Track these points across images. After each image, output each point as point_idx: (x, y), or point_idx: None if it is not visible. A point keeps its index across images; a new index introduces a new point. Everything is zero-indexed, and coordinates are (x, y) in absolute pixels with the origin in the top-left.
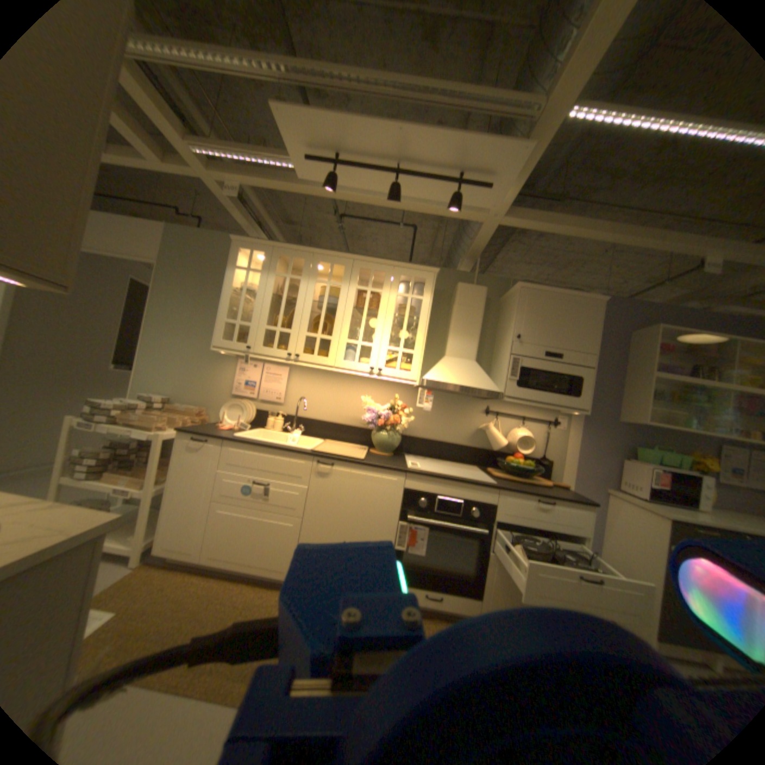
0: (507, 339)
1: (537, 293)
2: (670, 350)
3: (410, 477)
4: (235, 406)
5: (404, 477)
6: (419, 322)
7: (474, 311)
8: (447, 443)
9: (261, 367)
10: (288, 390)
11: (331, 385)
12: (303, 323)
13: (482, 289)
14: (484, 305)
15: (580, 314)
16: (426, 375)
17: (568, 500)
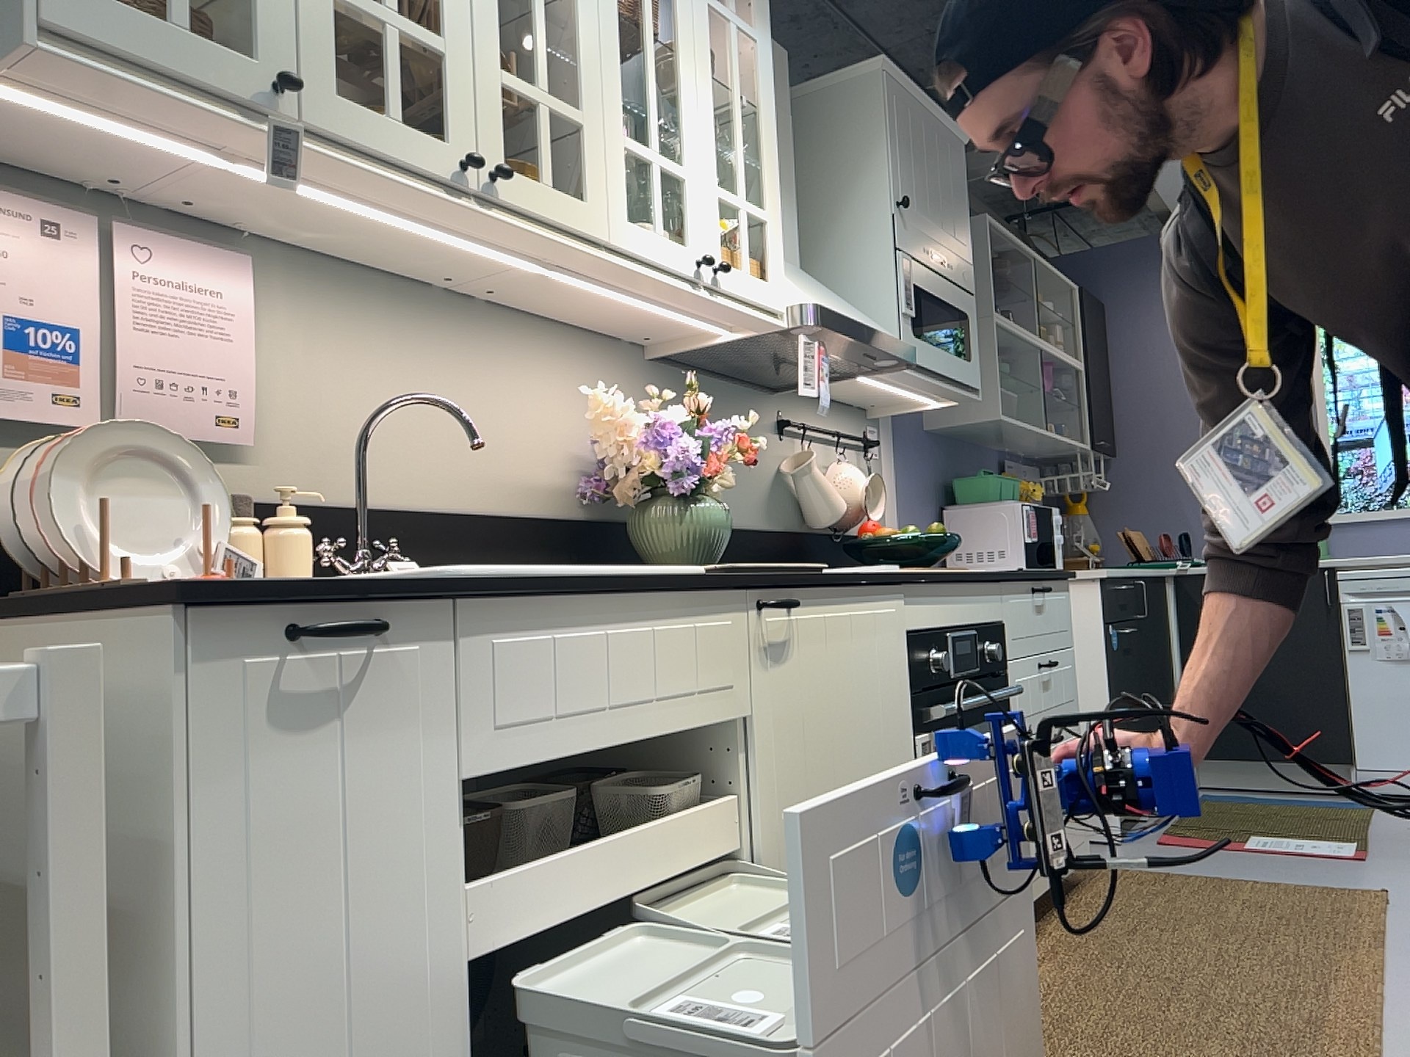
0: (865, 211)
1: (906, 98)
2: (985, 273)
3: (912, 594)
4: (115, 461)
5: (905, 595)
6: (766, 117)
7: (784, 120)
8: (741, 529)
9: (98, 238)
10: (258, 375)
11: (431, 350)
12: (487, 21)
13: (787, 57)
14: (792, 107)
15: (951, 167)
16: (804, 295)
17: (1058, 573)
